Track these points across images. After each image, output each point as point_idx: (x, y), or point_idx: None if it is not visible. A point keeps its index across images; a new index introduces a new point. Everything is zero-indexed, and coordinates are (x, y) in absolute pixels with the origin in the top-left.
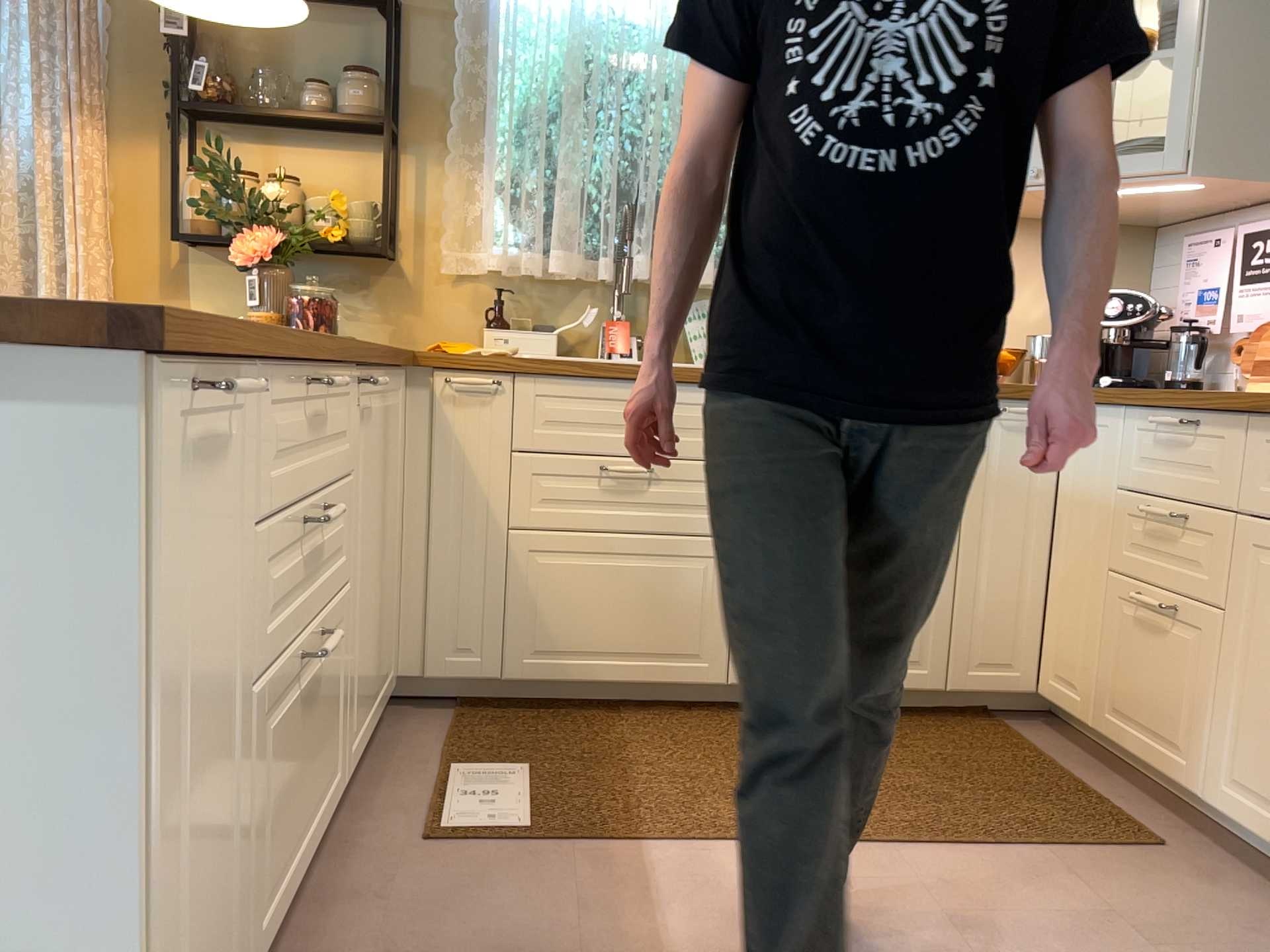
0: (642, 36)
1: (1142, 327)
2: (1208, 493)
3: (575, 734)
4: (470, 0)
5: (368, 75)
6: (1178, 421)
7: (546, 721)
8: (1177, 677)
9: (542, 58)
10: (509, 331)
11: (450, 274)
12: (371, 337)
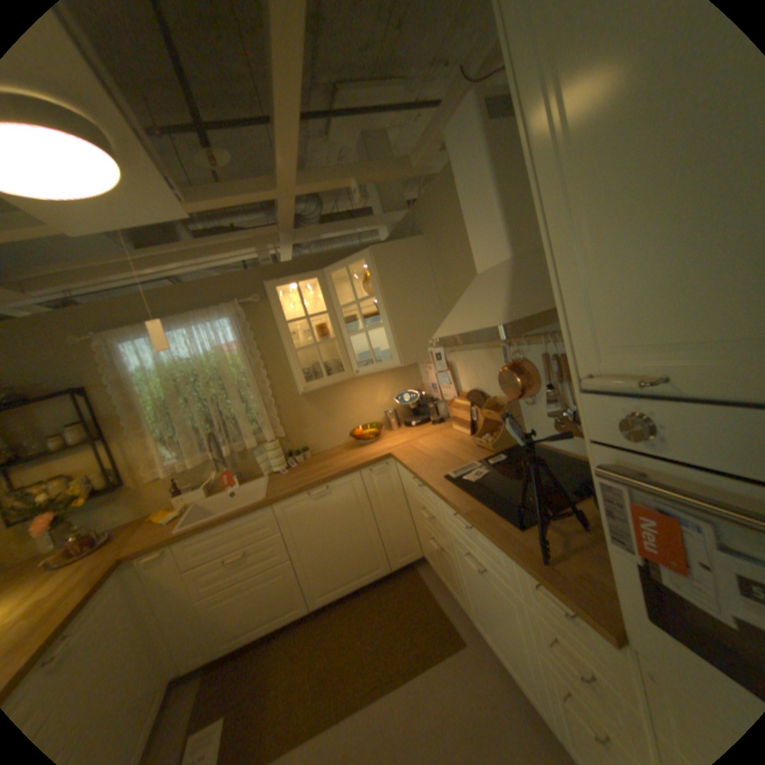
0: (194, 362)
1: (418, 400)
2: (435, 511)
3: (249, 673)
4: (112, 376)
5: (74, 425)
6: (417, 485)
7: (239, 666)
8: (451, 574)
9: (153, 387)
10: (181, 496)
11: (149, 481)
12: (125, 518)
